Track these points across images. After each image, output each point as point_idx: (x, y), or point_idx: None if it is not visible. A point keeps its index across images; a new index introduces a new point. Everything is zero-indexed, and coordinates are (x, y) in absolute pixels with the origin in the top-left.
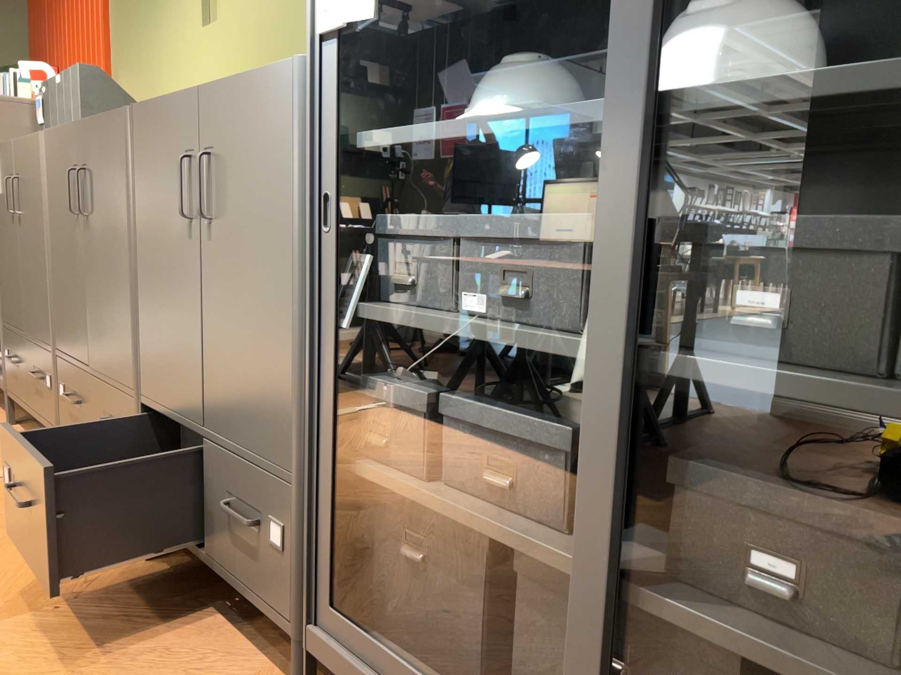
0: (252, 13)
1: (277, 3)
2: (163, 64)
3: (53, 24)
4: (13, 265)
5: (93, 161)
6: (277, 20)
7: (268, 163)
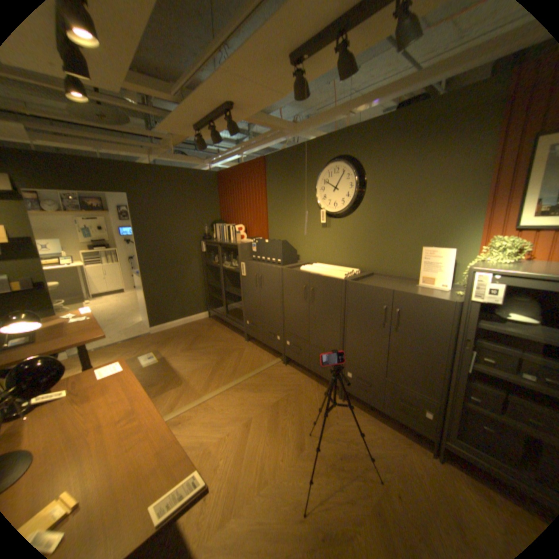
0: (350, 230)
1: (364, 230)
2: (298, 233)
3: (234, 206)
4: (255, 299)
5: (318, 287)
6: (364, 235)
7: (437, 323)
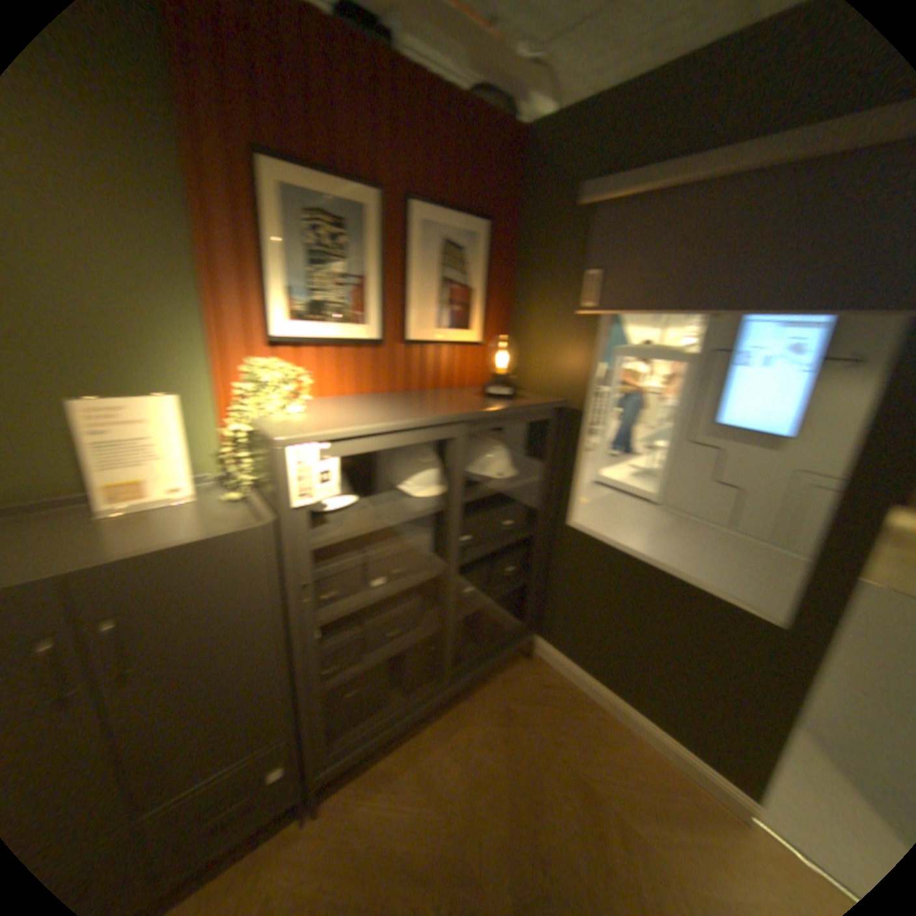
0: None
1: None
2: None
3: None
4: None
5: None
6: None
7: (233, 592)
